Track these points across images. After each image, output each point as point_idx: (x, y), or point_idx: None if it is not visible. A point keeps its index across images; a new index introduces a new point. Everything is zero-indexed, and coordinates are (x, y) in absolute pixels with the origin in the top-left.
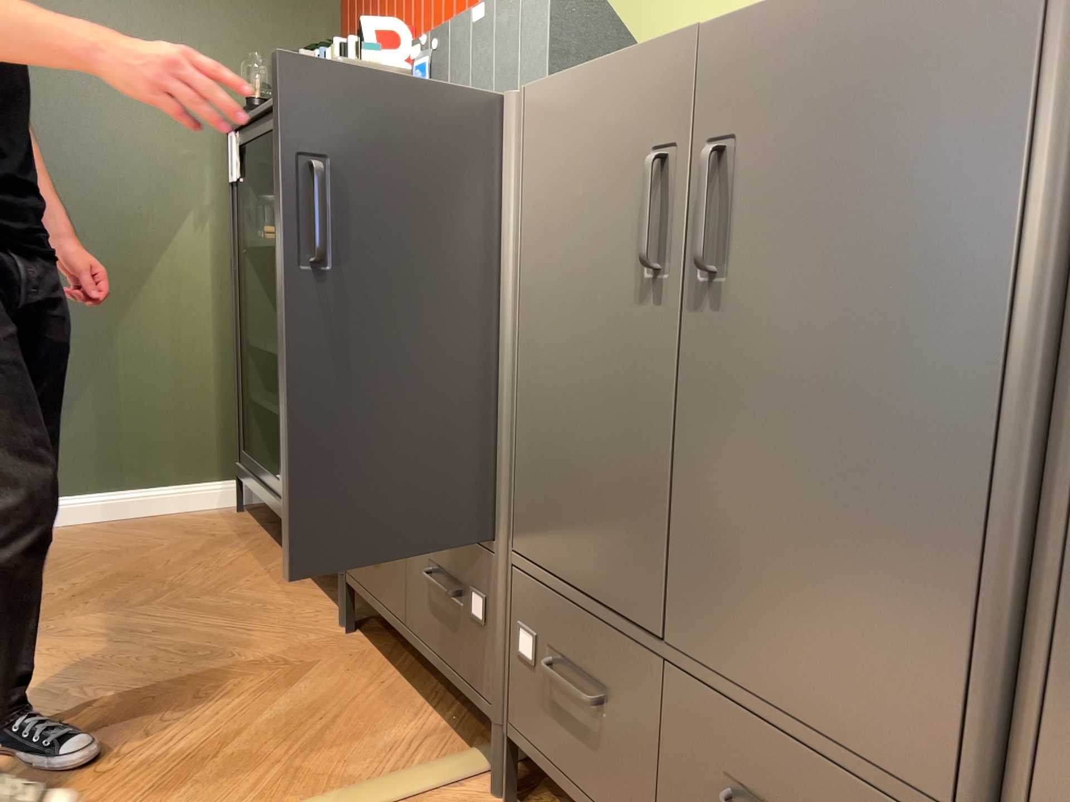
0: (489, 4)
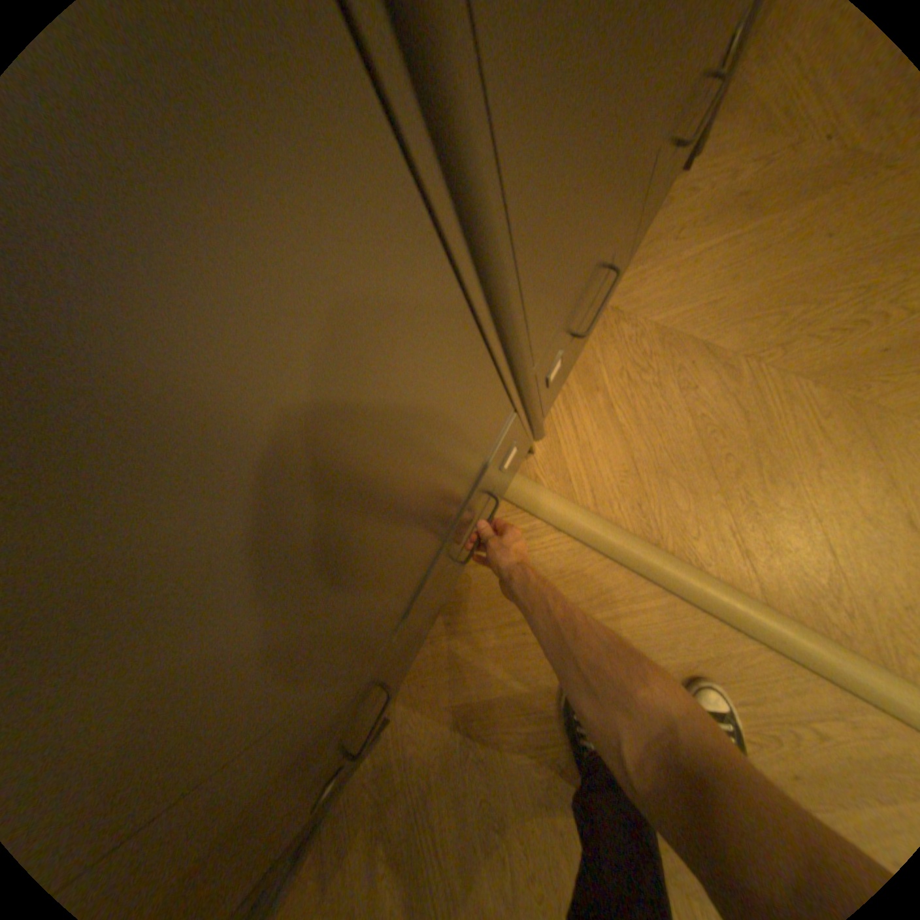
0: None
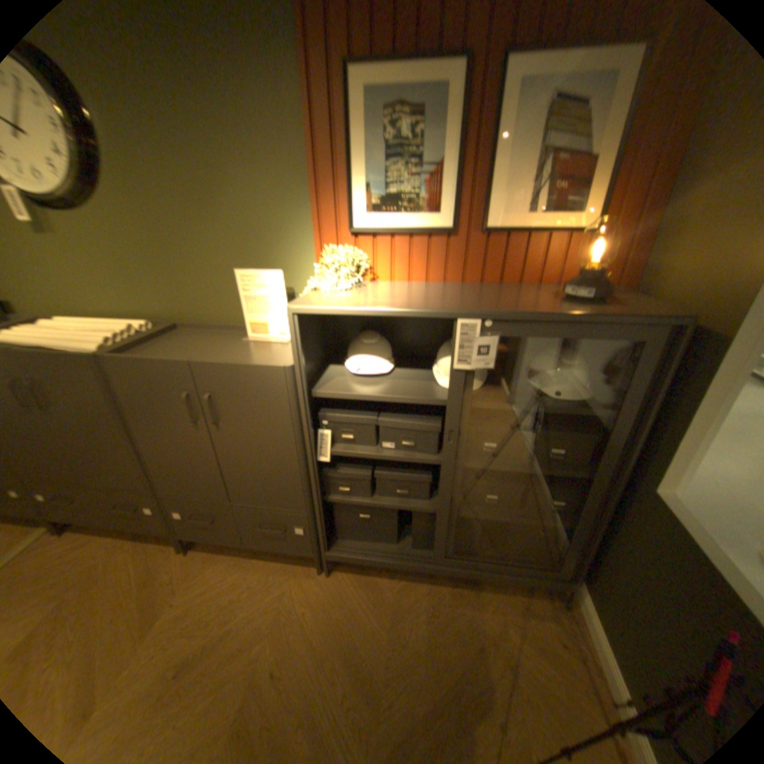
0: None
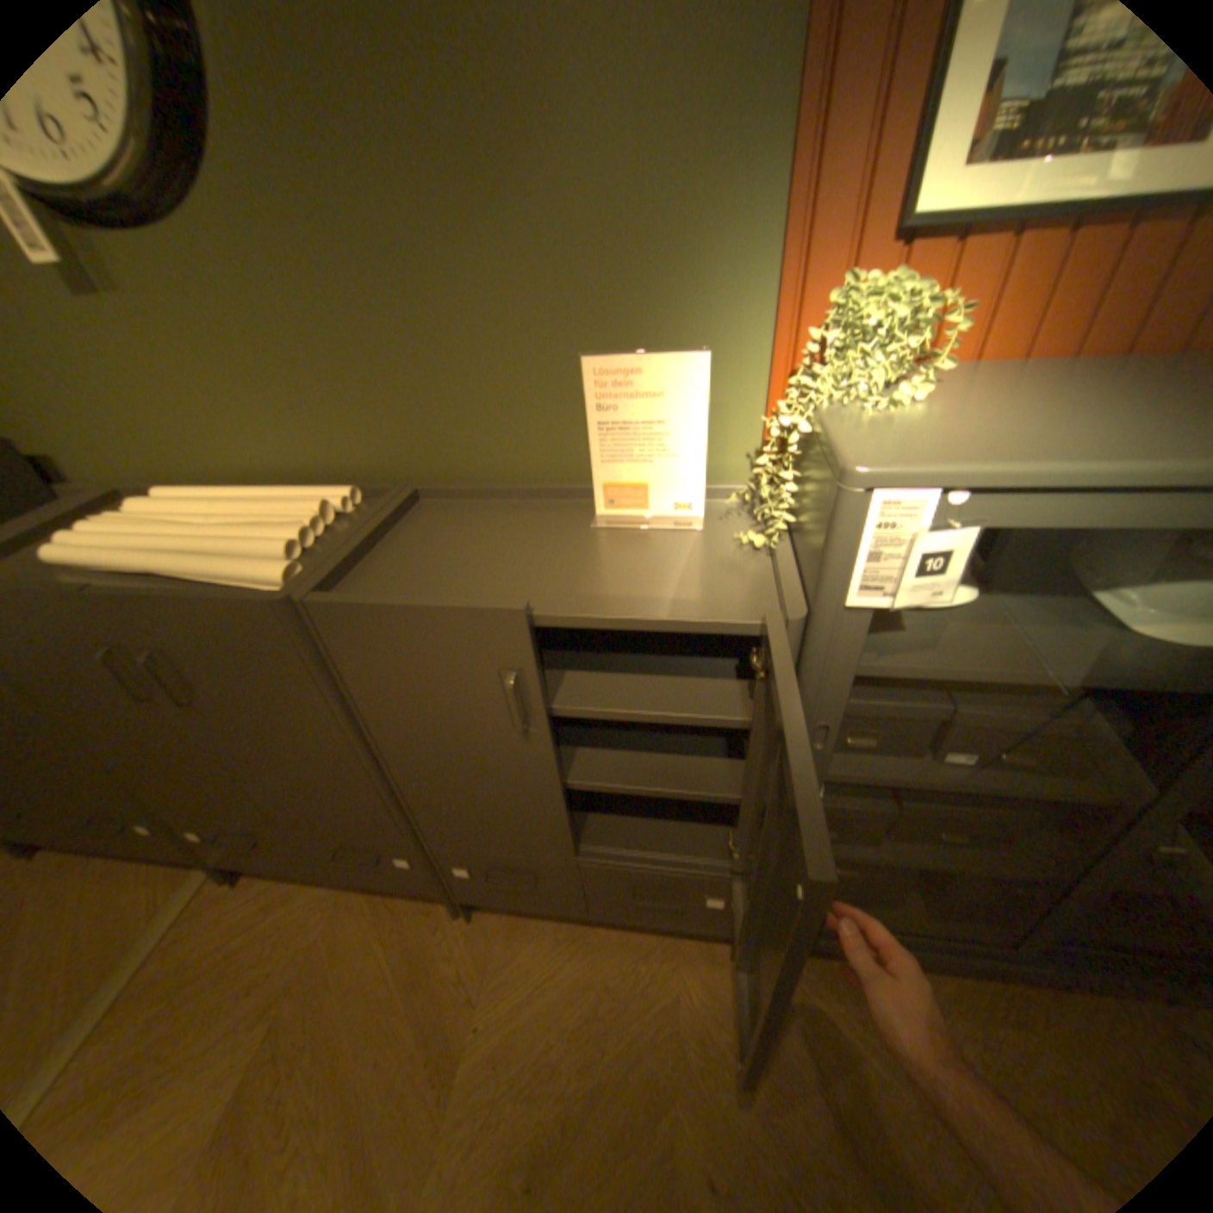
0: None
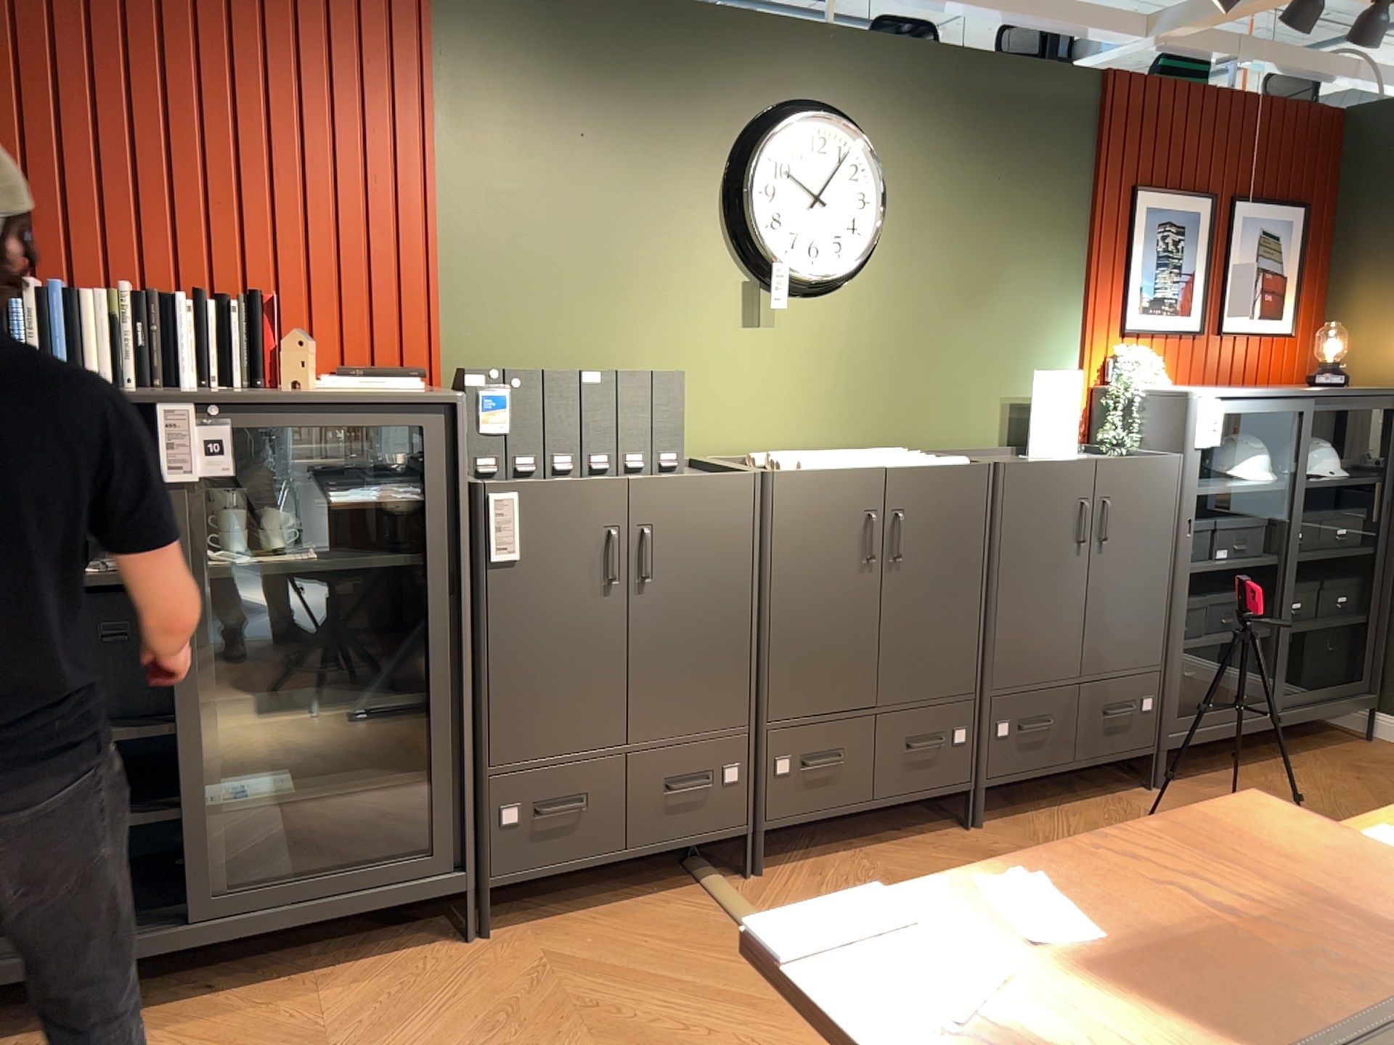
0: (608, 372)
